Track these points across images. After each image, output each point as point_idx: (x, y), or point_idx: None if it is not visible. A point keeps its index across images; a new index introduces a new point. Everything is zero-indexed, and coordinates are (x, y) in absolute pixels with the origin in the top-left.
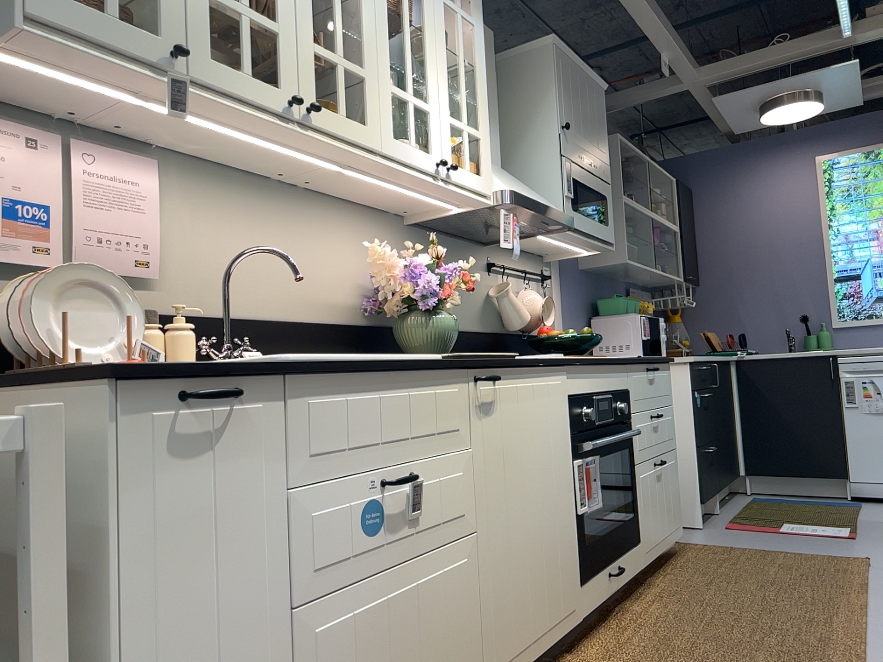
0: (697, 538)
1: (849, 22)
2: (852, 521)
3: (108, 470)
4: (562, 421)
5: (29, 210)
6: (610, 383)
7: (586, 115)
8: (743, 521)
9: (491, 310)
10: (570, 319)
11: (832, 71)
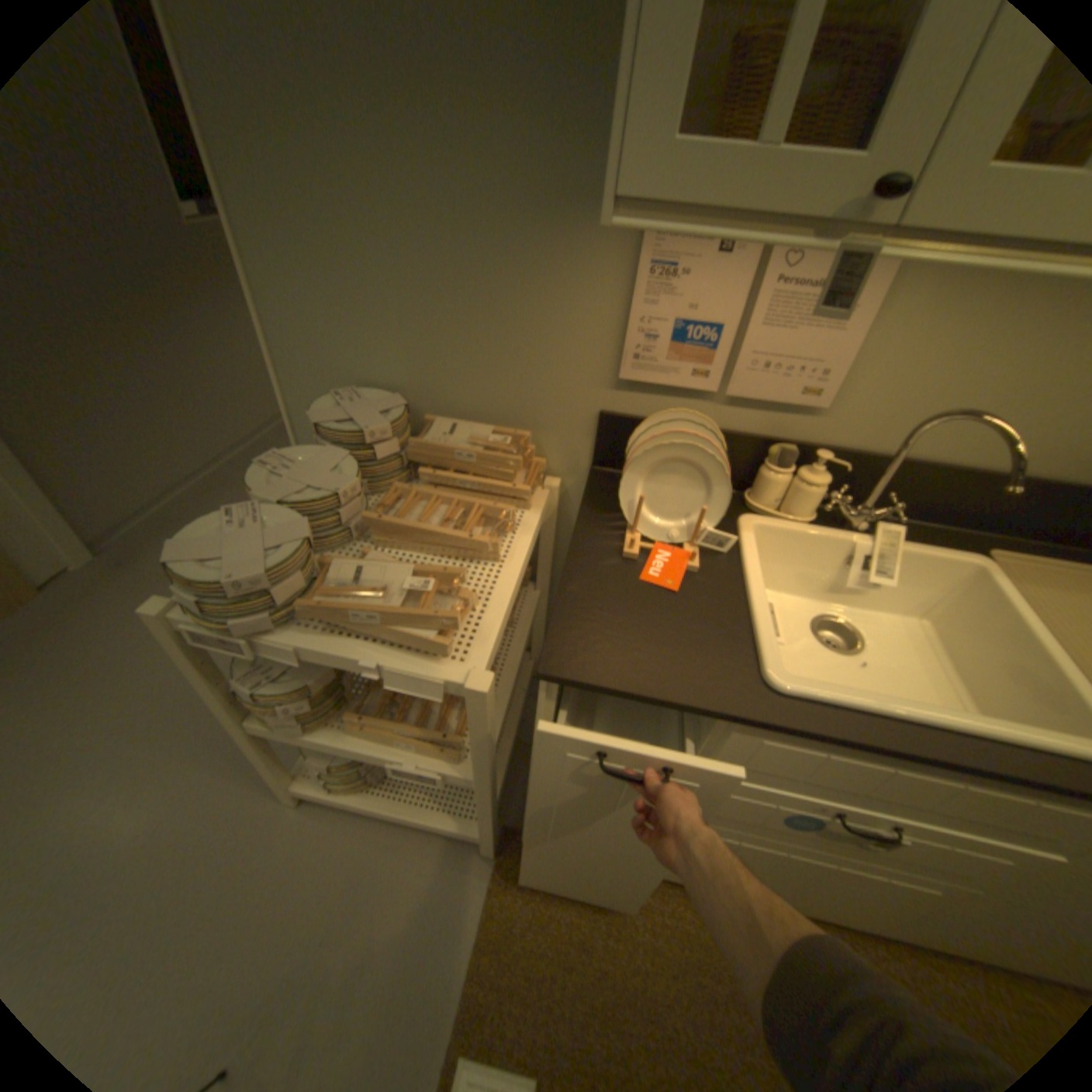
0: None
1: None
2: None
3: (544, 715)
4: None
5: (701, 332)
6: None
7: None
8: None
9: None
10: None
11: None
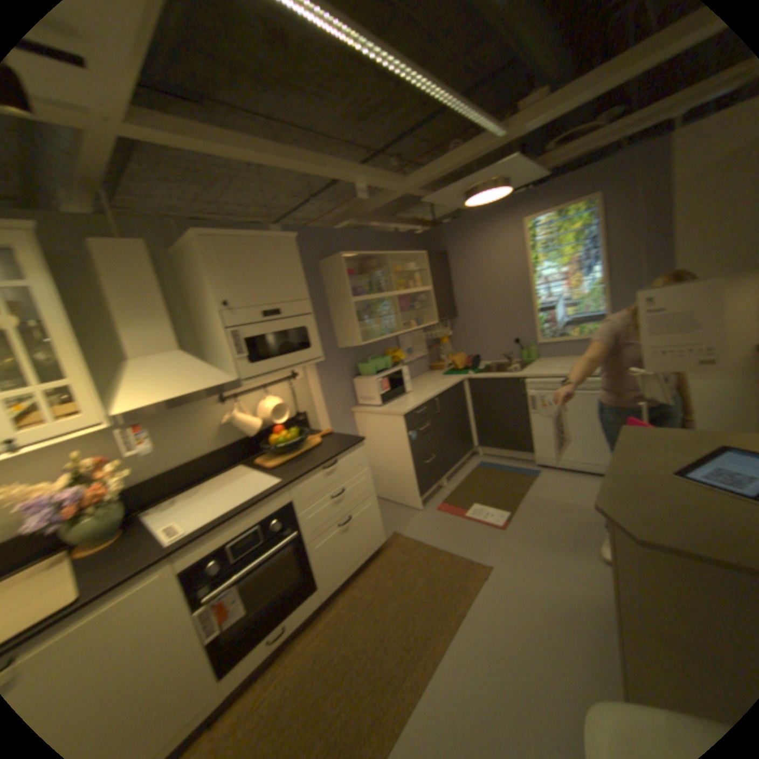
0: (409, 527)
1: (497, 125)
2: (519, 503)
3: None
4: (166, 599)
5: None
6: (258, 516)
7: (264, 274)
8: (451, 502)
9: (229, 427)
10: (330, 388)
11: (502, 164)
